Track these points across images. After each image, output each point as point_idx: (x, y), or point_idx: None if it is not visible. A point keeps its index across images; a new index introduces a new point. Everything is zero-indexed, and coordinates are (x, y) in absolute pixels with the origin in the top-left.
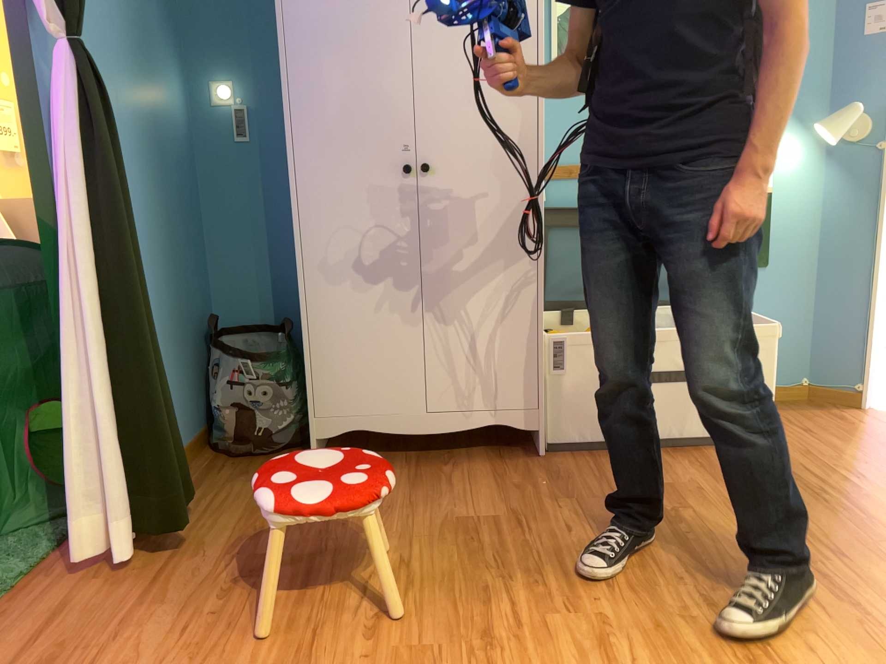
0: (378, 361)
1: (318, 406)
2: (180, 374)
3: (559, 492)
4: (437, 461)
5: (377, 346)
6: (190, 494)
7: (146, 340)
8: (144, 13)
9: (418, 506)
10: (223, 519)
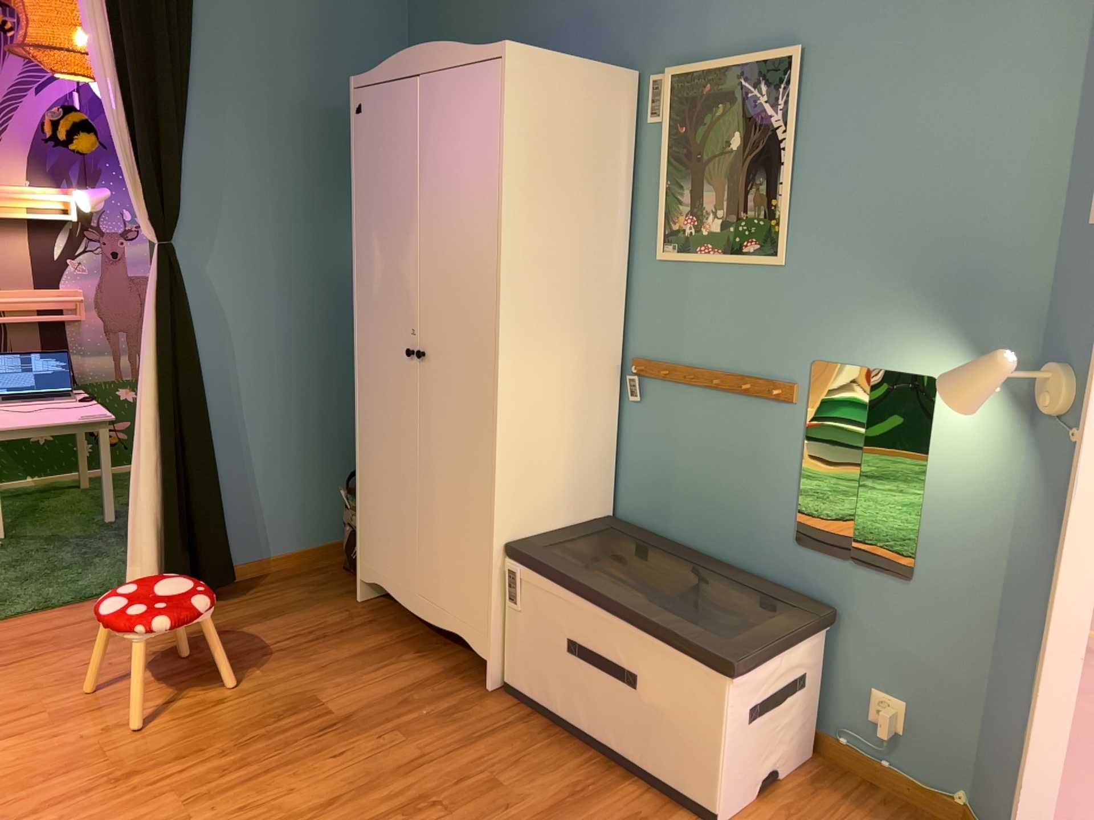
0: (392, 527)
1: (361, 551)
2: (322, 485)
3: (418, 728)
4: (421, 646)
5: (392, 513)
6: (225, 582)
7: (190, 456)
8: (332, 185)
9: (326, 672)
10: (238, 611)
